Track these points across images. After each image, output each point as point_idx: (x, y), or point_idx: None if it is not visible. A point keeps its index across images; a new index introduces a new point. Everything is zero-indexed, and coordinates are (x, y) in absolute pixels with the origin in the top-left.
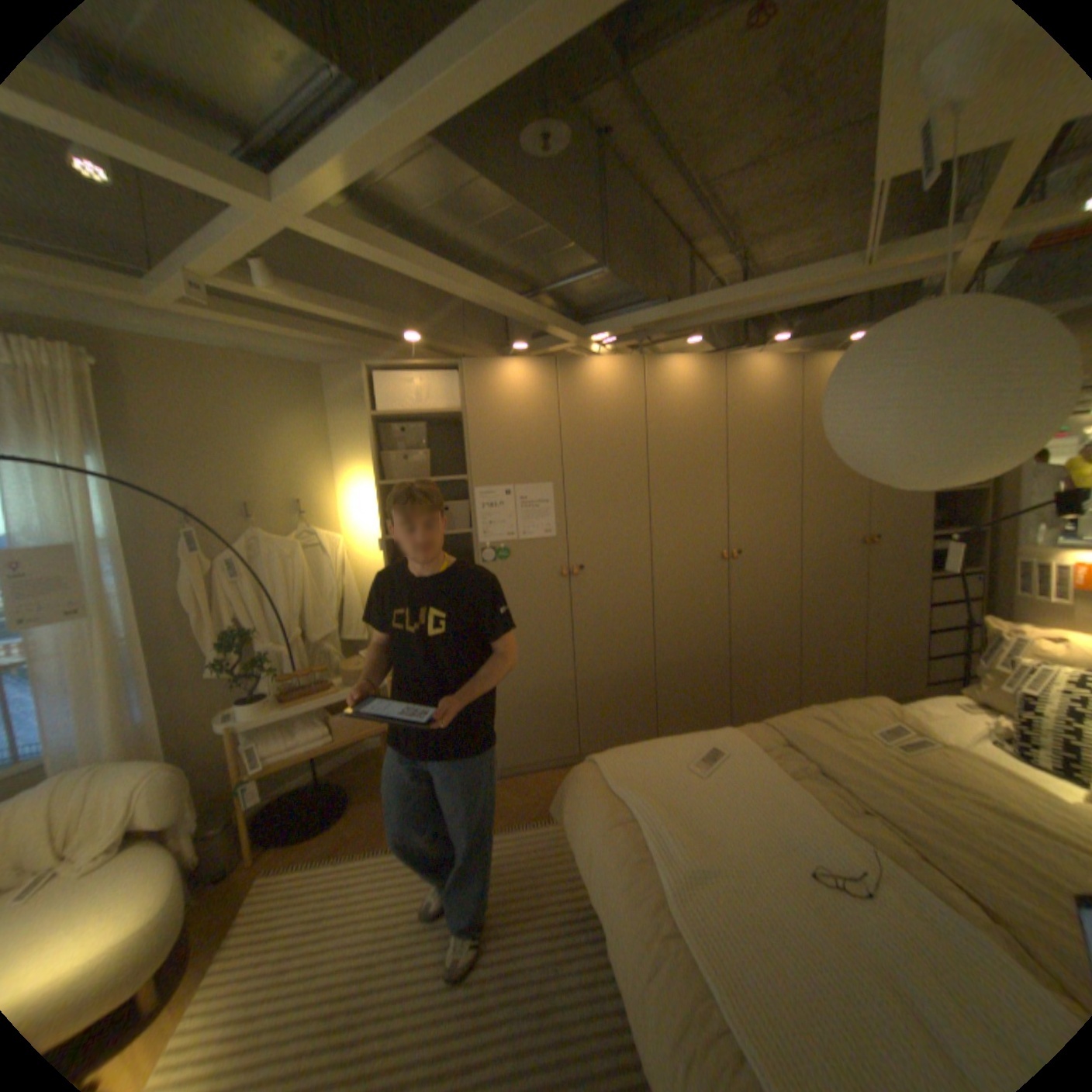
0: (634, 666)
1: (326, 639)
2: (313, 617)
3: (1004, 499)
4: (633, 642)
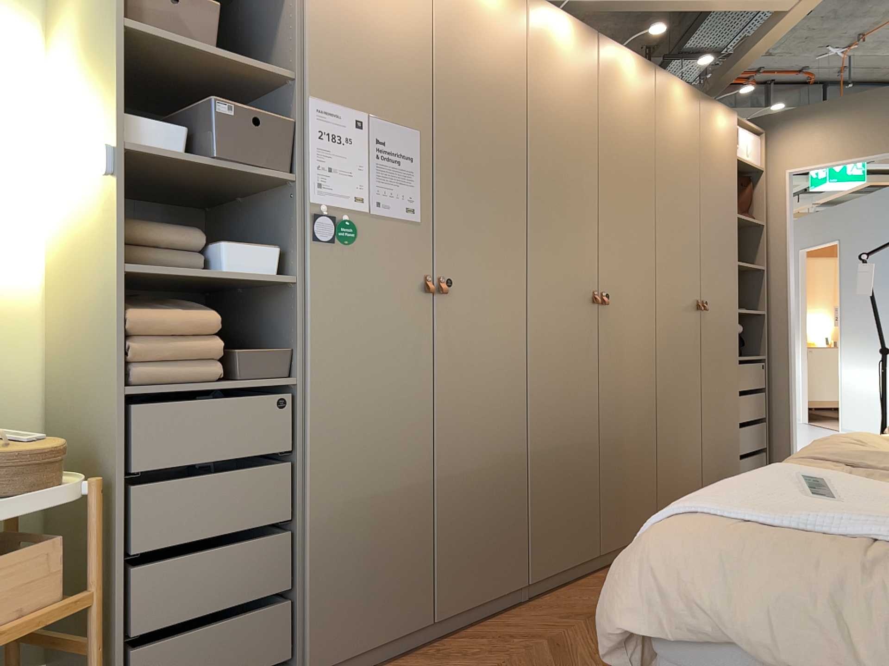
0: (499, 457)
1: None
2: None
3: (763, 284)
4: (499, 417)
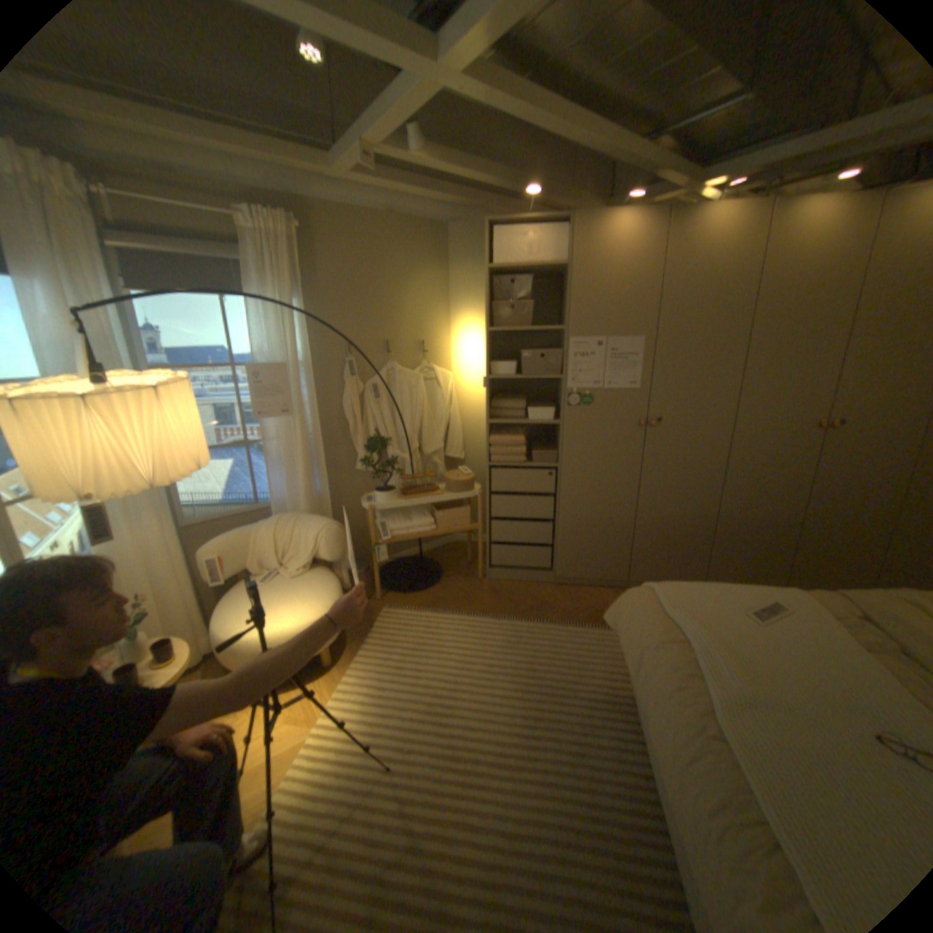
0: (695, 517)
1: (435, 454)
2: (427, 435)
3: None
4: (698, 495)
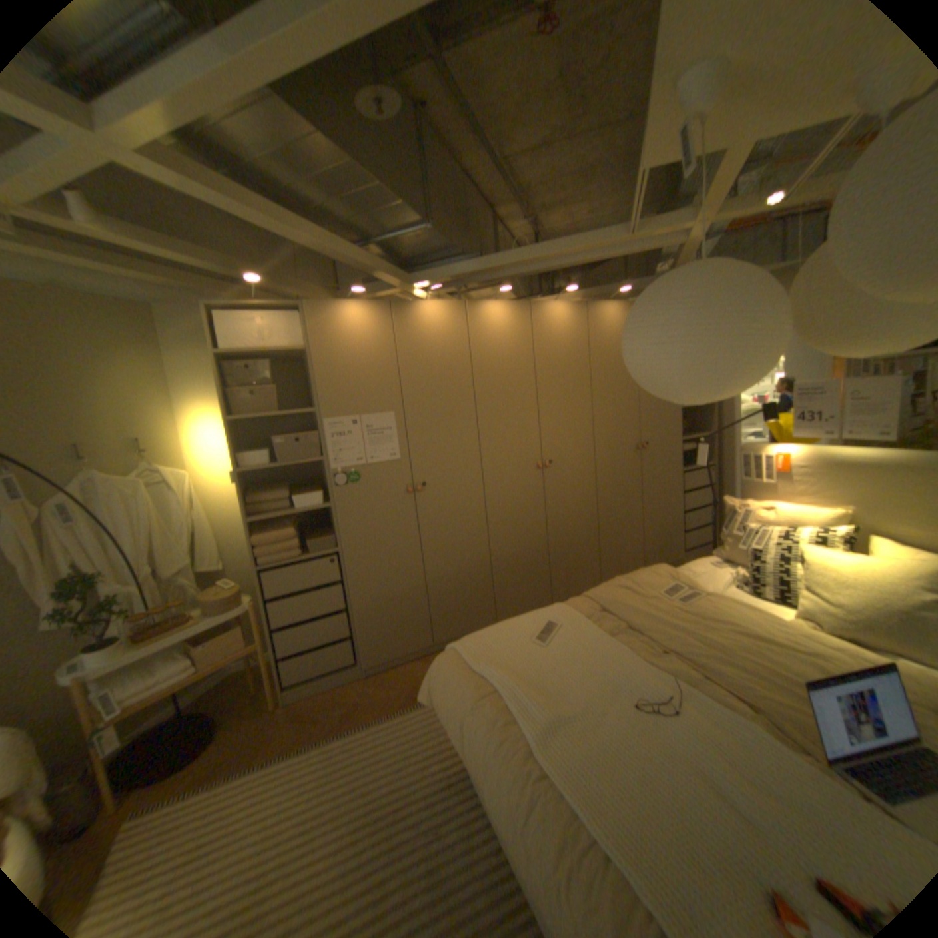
0: (474, 564)
1: (180, 574)
2: (163, 553)
3: (724, 411)
4: (472, 544)
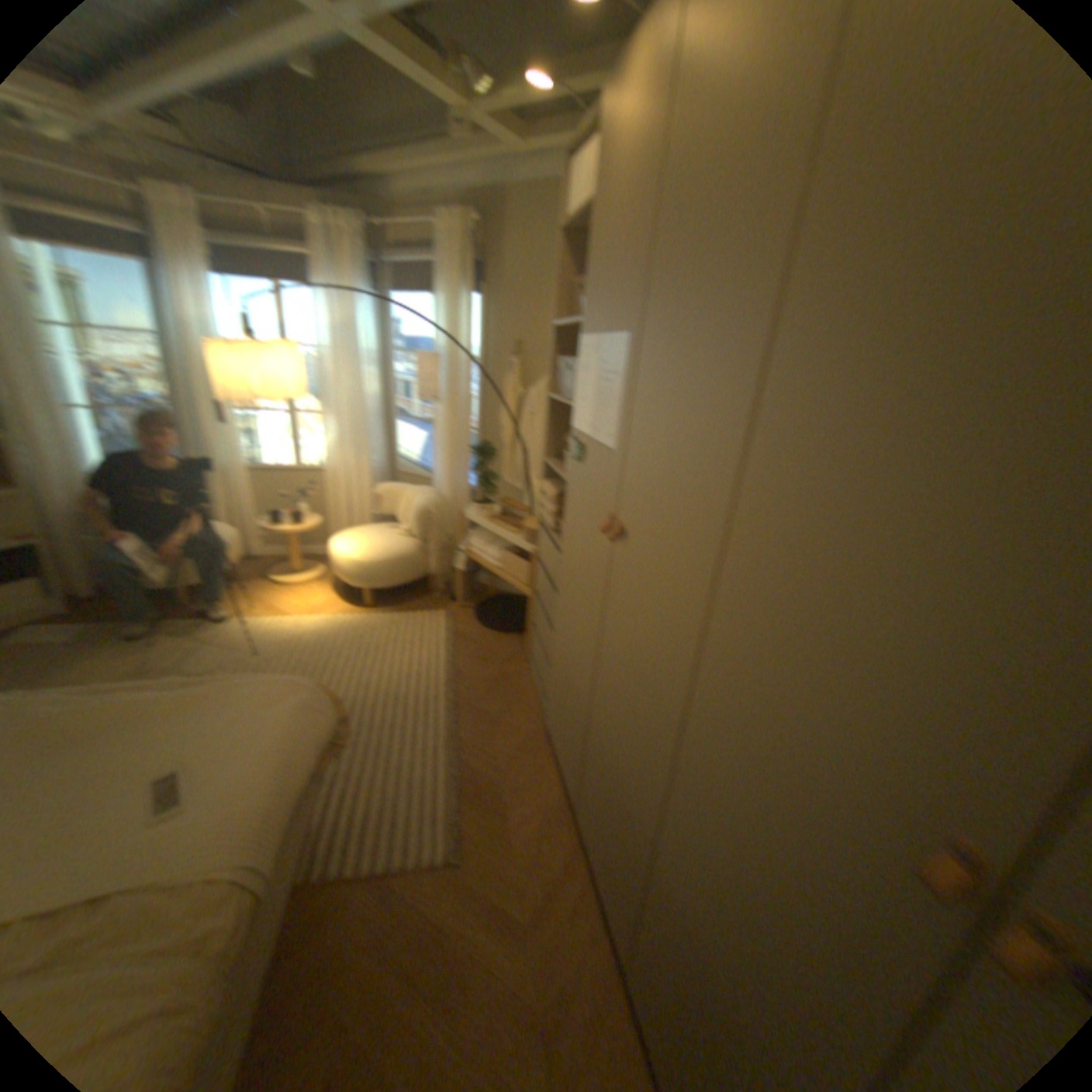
0: (631, 801)
1: None
2: None
3: None
4: (639, 757)
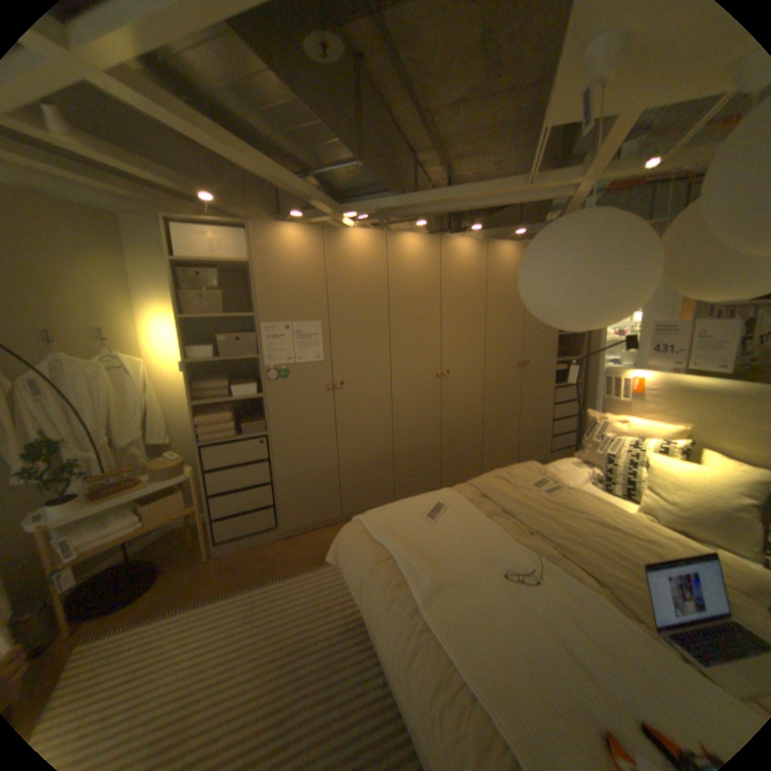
0: (379, 451)
1: (132, 445)
2: (118, 427)
3: (592, 340)
4: (378, 435)
